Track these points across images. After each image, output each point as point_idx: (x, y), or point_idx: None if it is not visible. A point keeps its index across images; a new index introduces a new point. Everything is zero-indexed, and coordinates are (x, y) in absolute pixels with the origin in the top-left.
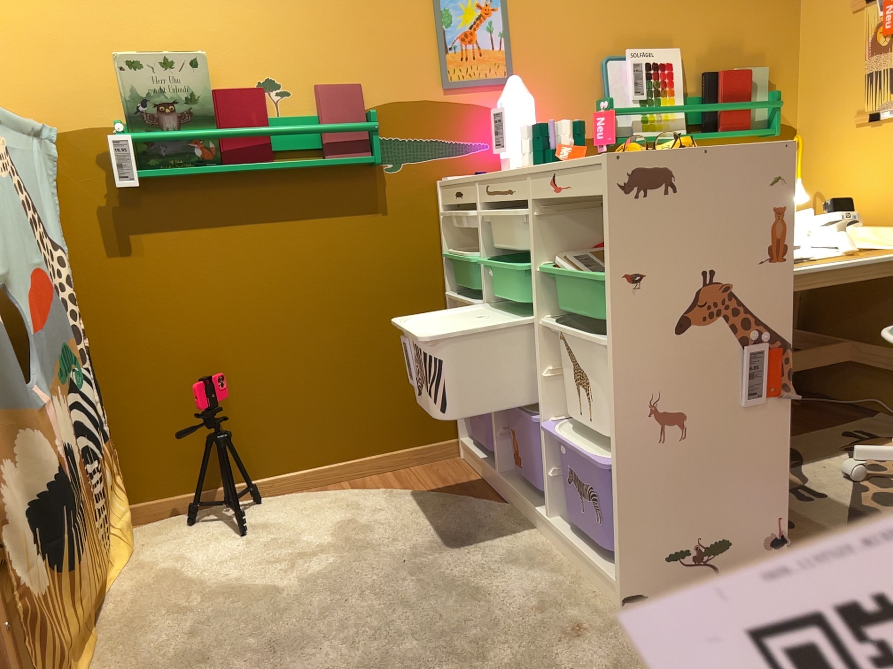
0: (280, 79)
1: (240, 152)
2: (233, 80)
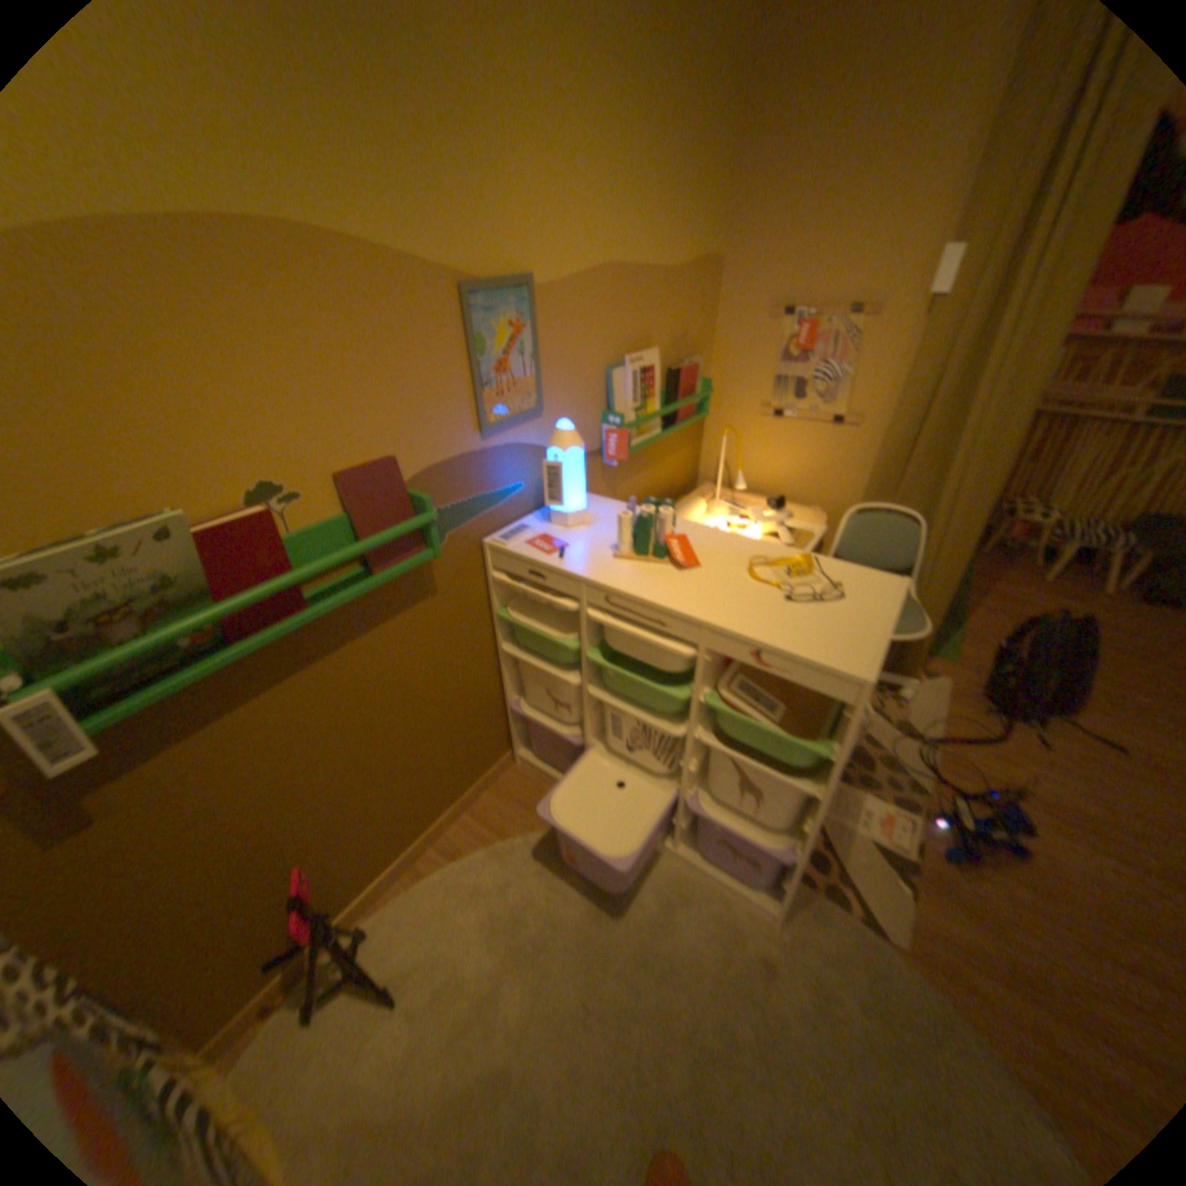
0: (281, 478)
1: (254, 613)
2: (200, 502)
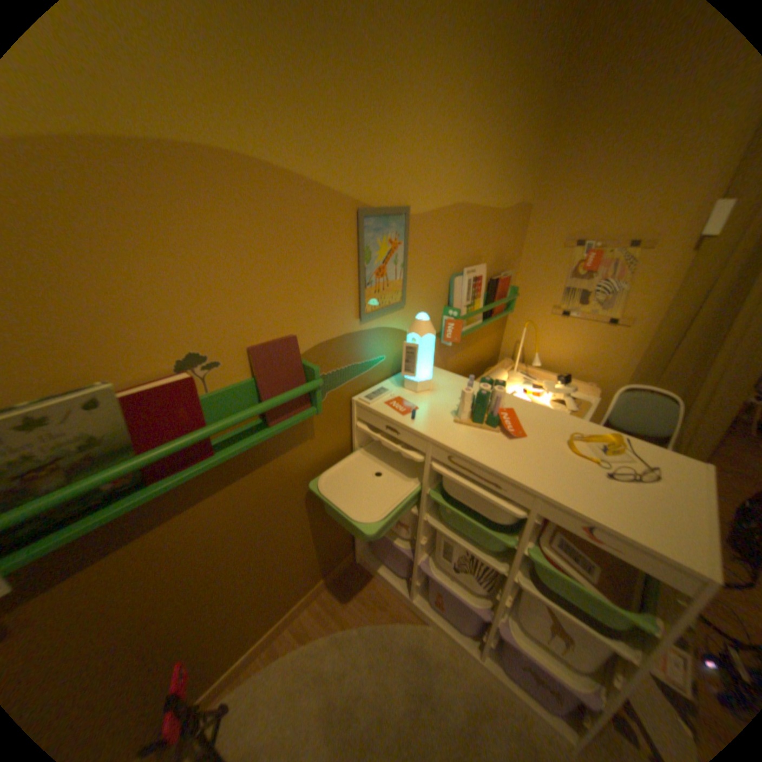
0: (205, 349)
1: (169, 459)
2: (137, 368)
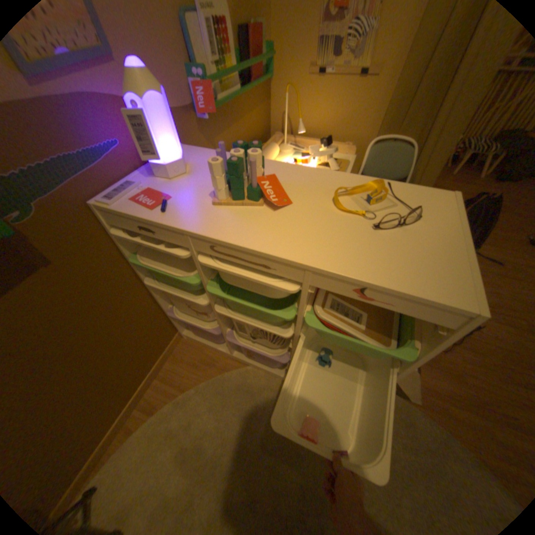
0: None
1: None
2: None
